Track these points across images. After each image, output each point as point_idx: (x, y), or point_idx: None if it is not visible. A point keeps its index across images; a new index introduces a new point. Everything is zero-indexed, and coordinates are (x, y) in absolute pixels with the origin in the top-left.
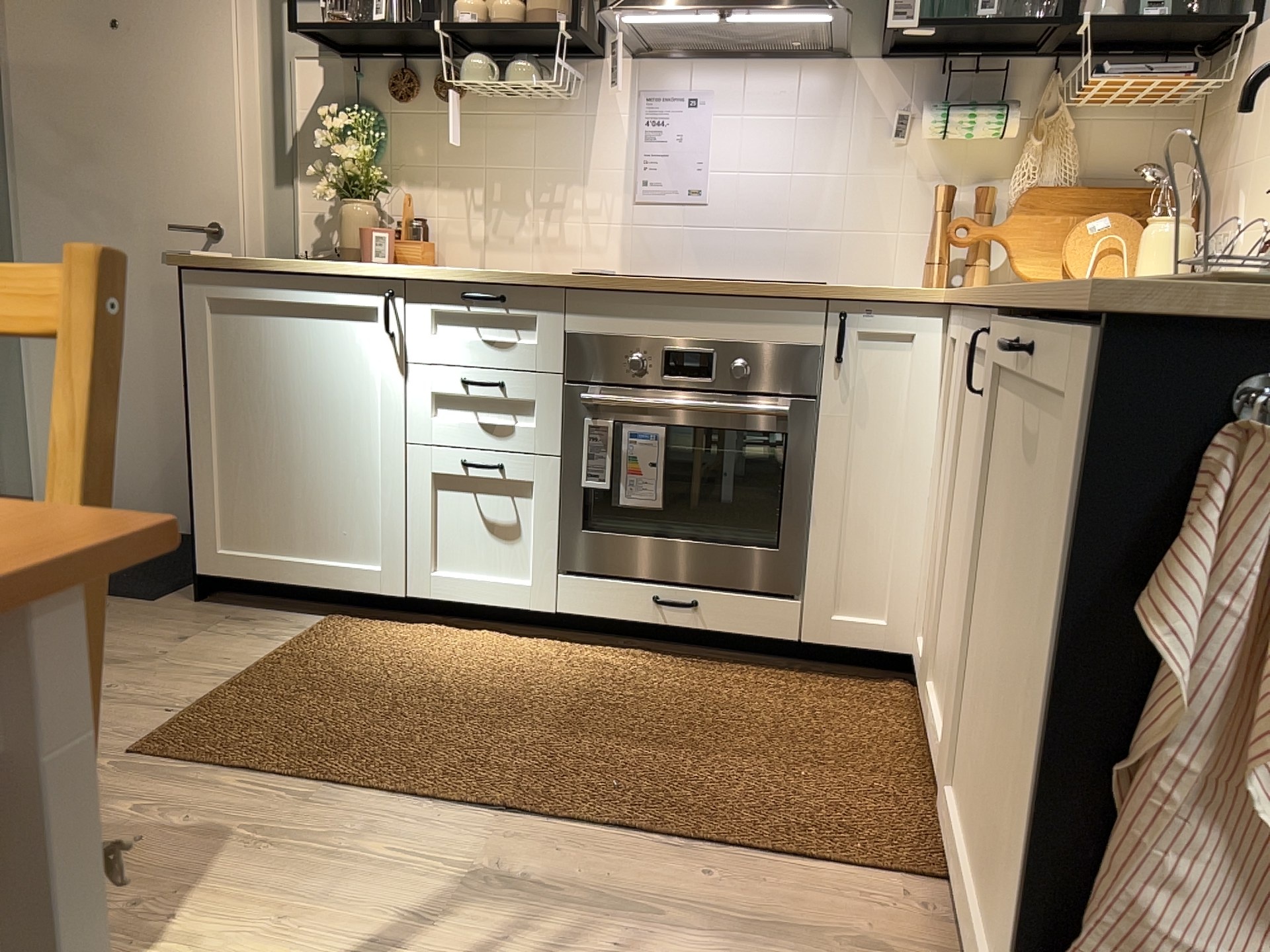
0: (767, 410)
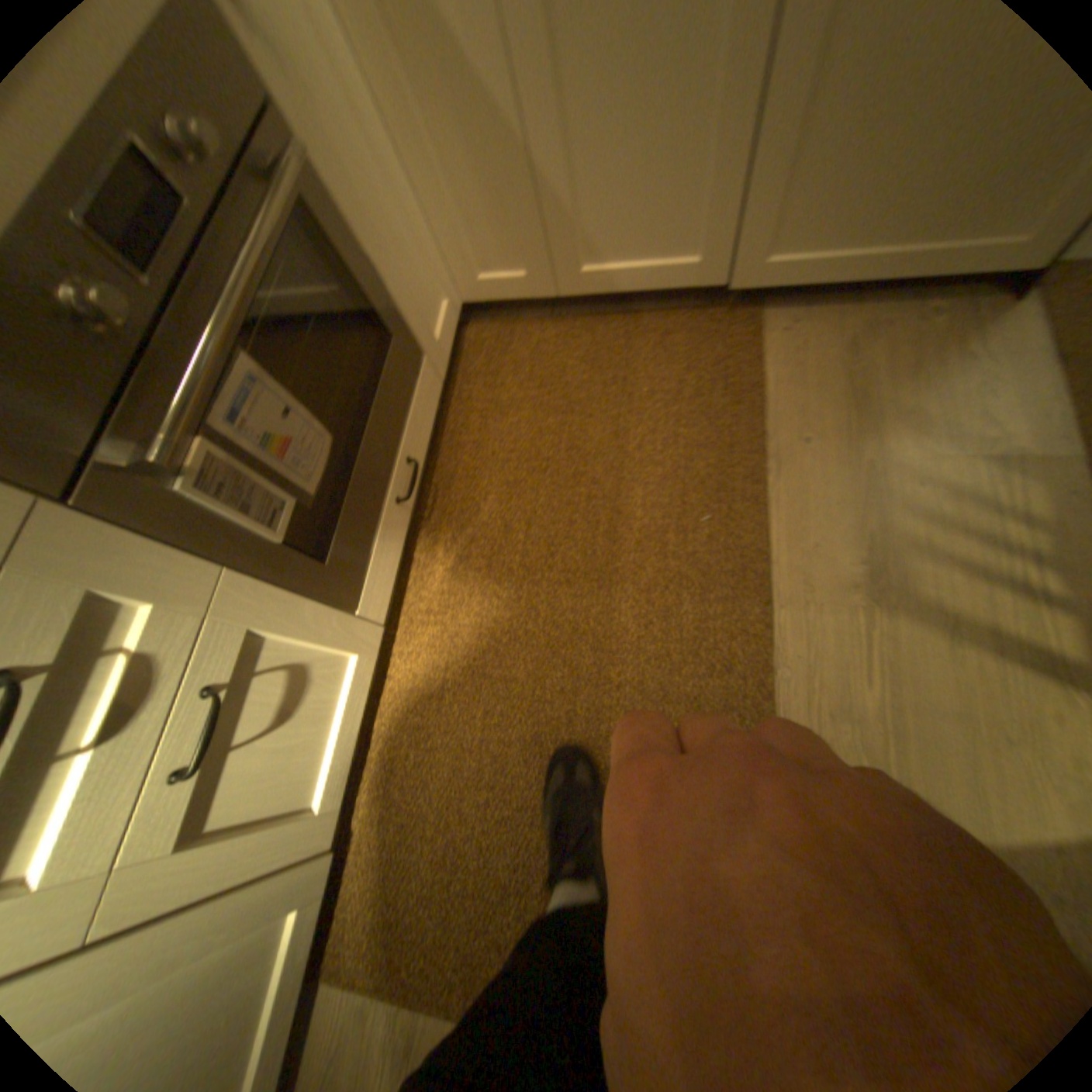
0: (284, 179)
